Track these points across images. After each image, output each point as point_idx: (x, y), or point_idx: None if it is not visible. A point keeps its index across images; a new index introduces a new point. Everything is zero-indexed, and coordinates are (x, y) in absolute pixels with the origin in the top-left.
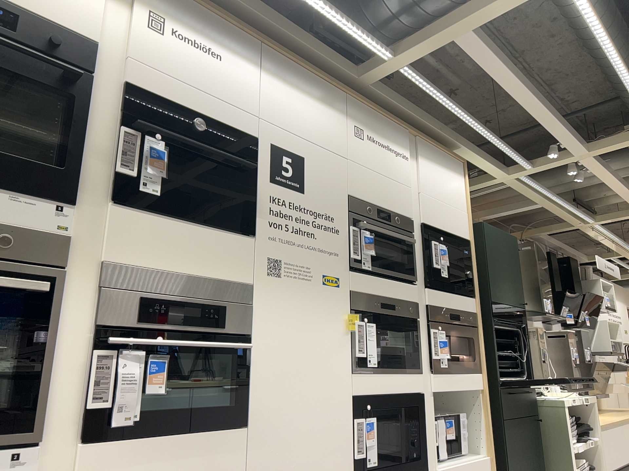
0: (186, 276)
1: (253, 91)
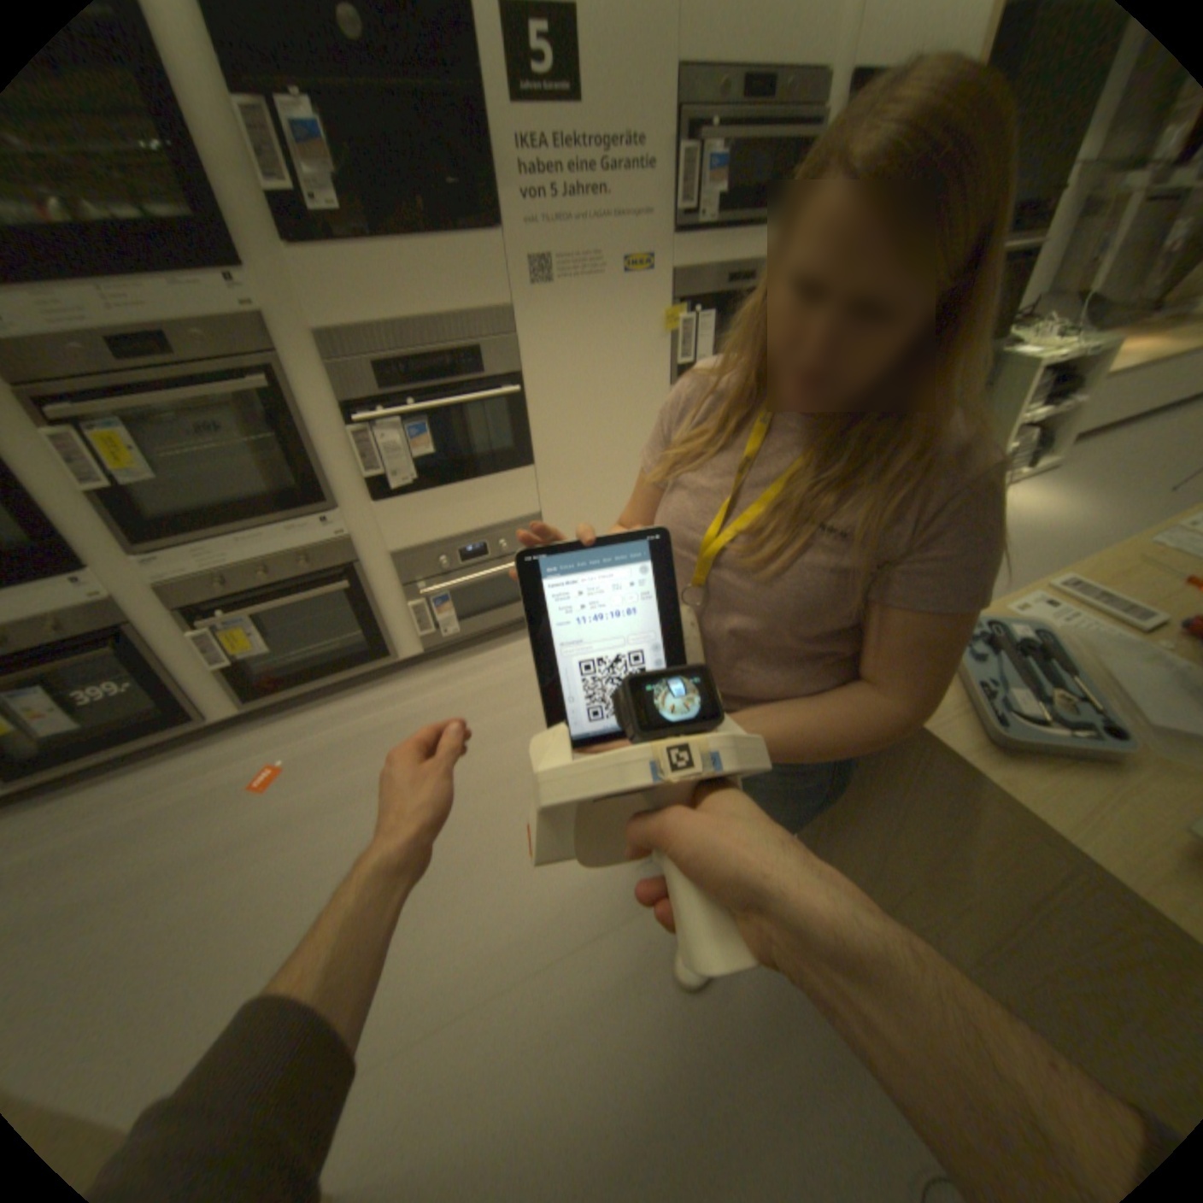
0: (419, 316)
1: None
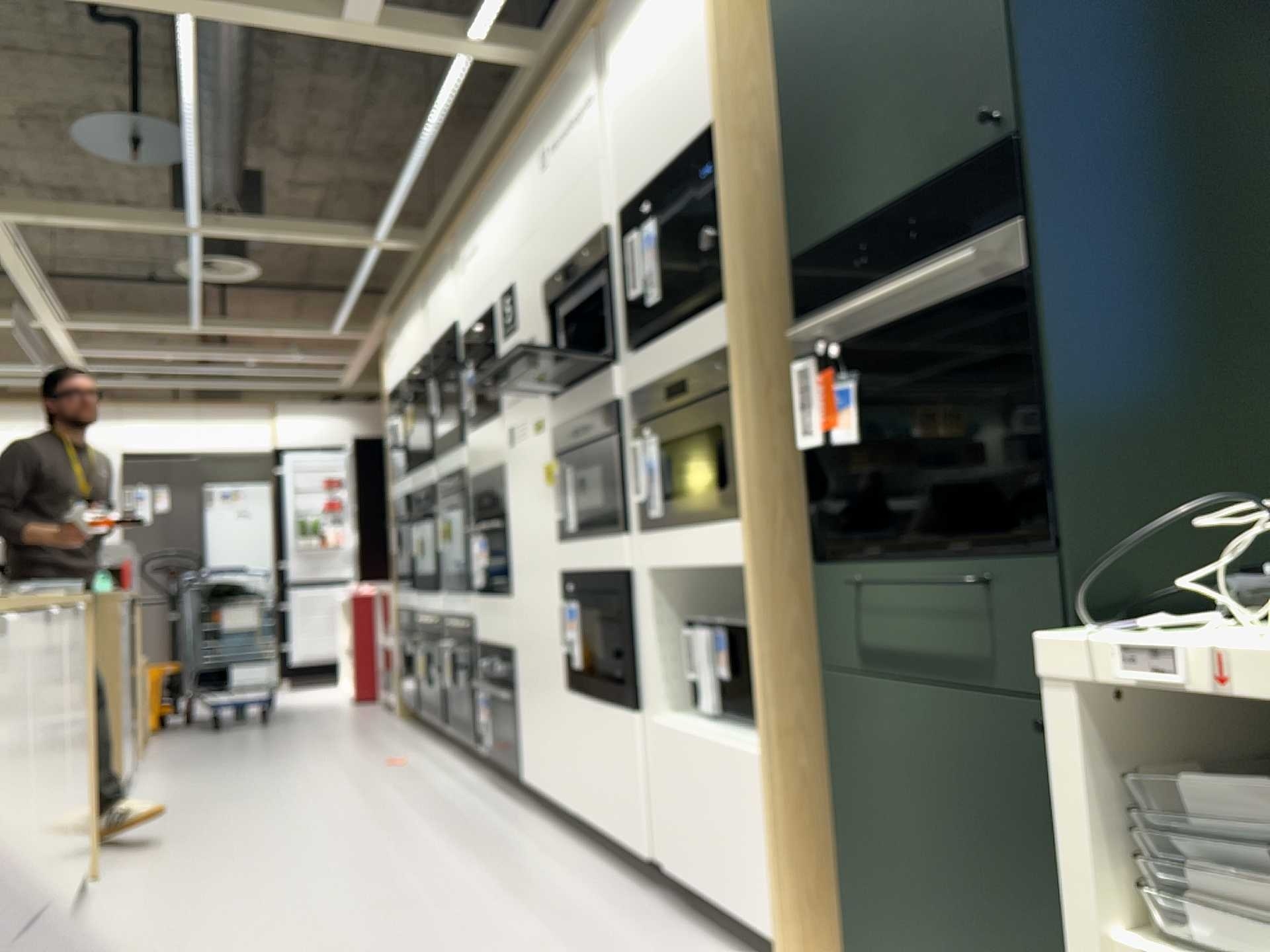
0: (492, 469)
1: (488, 251)
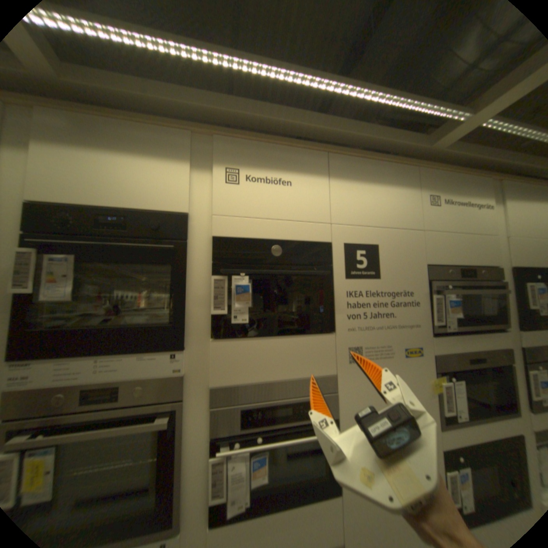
0: (278, 379)
1: (323, 201)
